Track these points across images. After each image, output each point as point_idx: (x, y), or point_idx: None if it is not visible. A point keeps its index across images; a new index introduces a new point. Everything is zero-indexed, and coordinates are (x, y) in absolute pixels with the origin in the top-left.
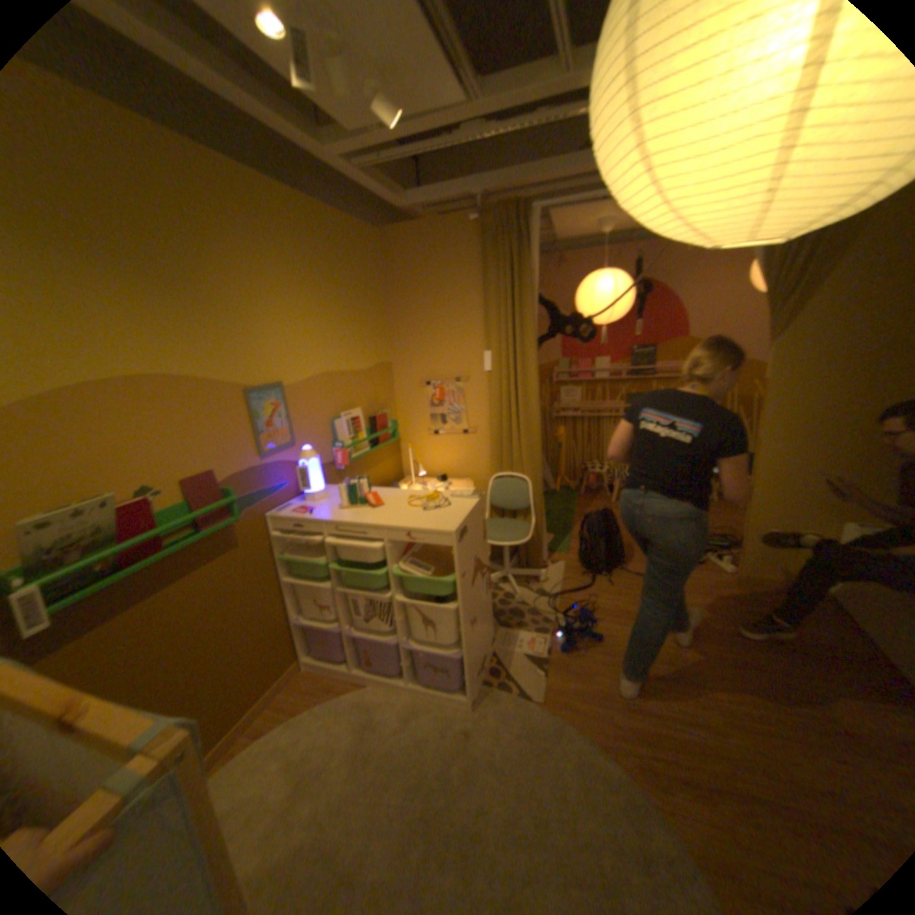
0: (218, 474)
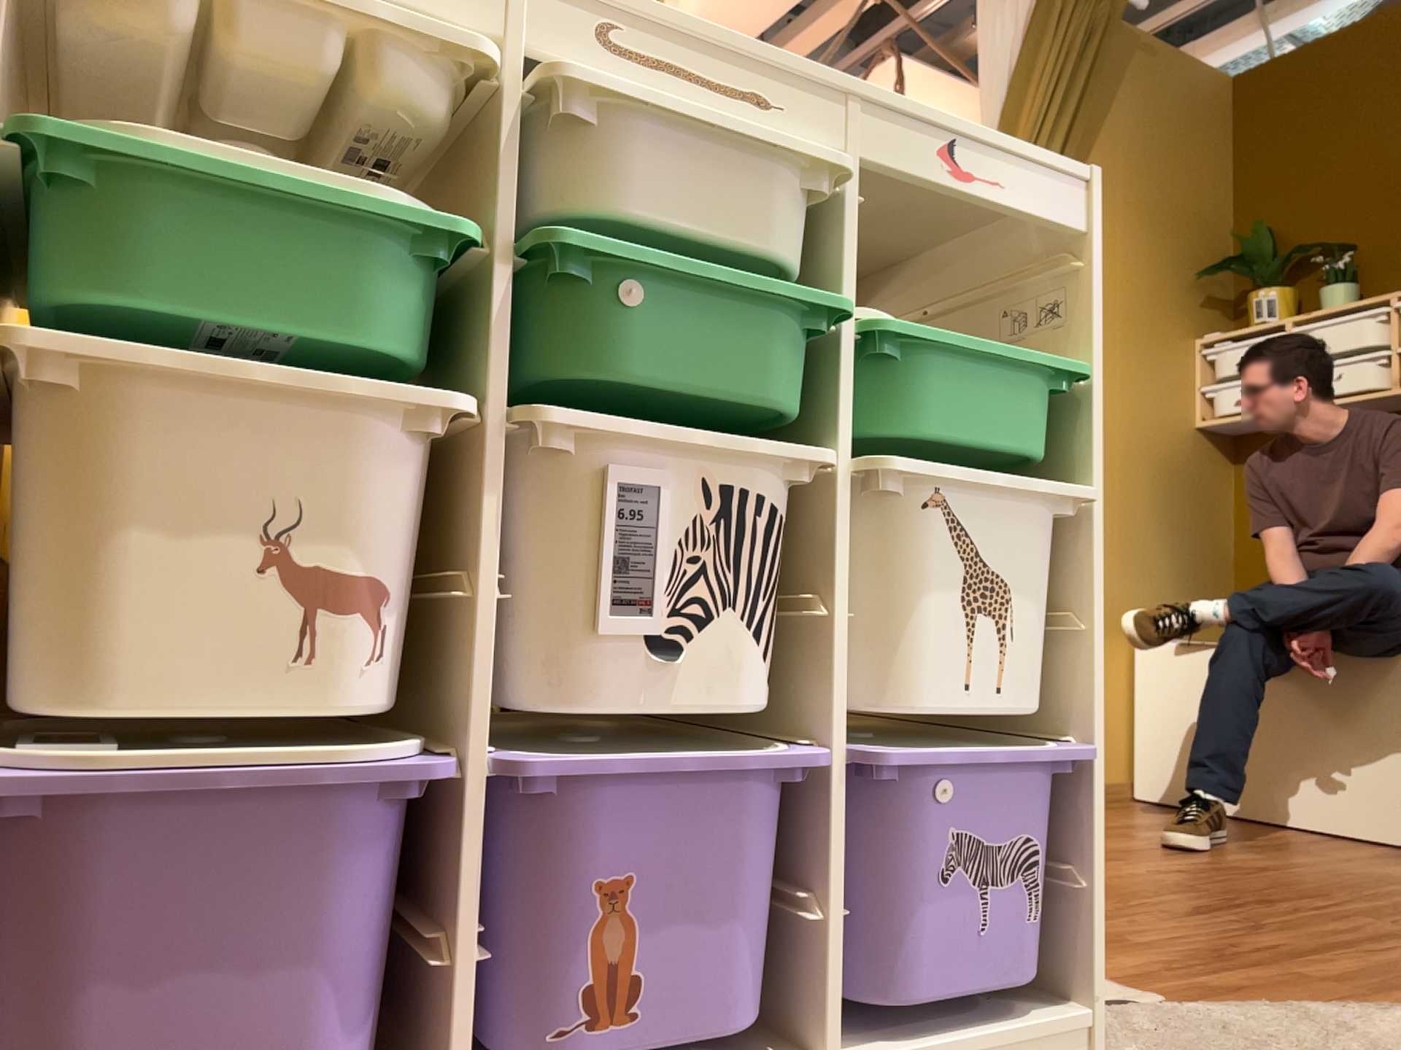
0: None
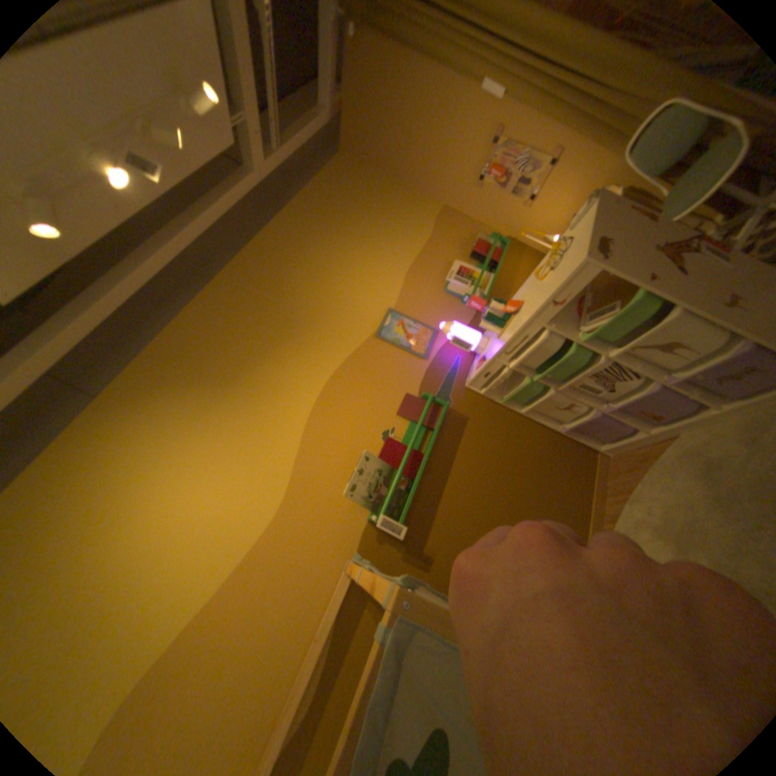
0: (412, 390)
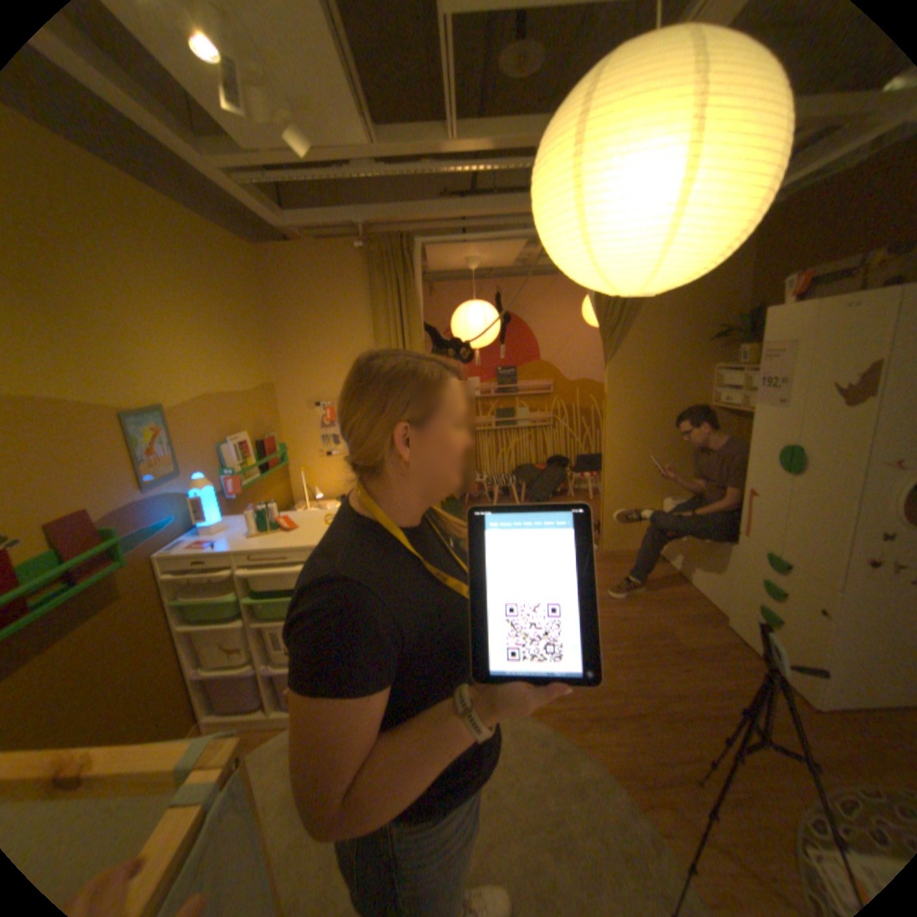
0: (93, 513)
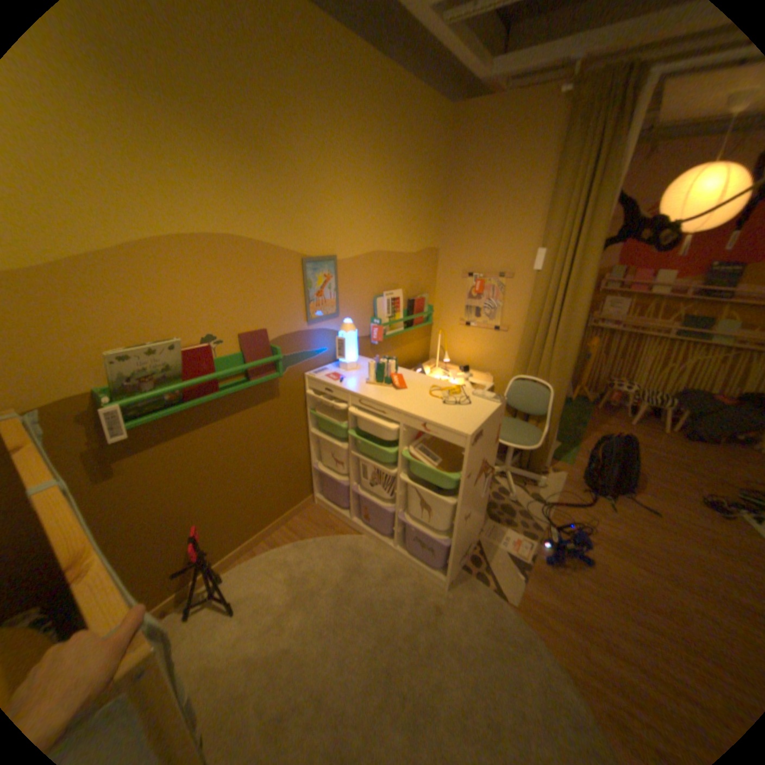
0: (271, 333)
